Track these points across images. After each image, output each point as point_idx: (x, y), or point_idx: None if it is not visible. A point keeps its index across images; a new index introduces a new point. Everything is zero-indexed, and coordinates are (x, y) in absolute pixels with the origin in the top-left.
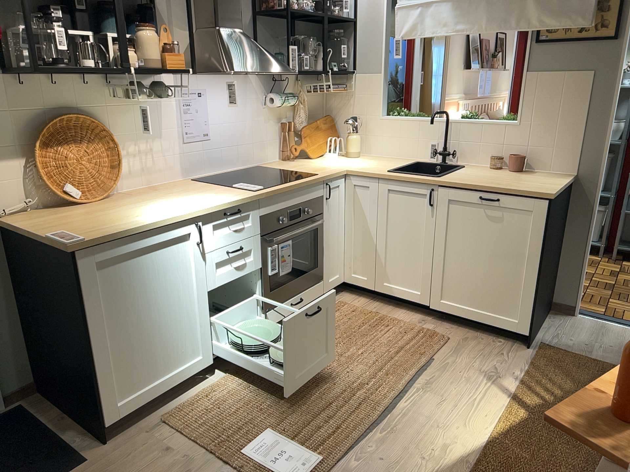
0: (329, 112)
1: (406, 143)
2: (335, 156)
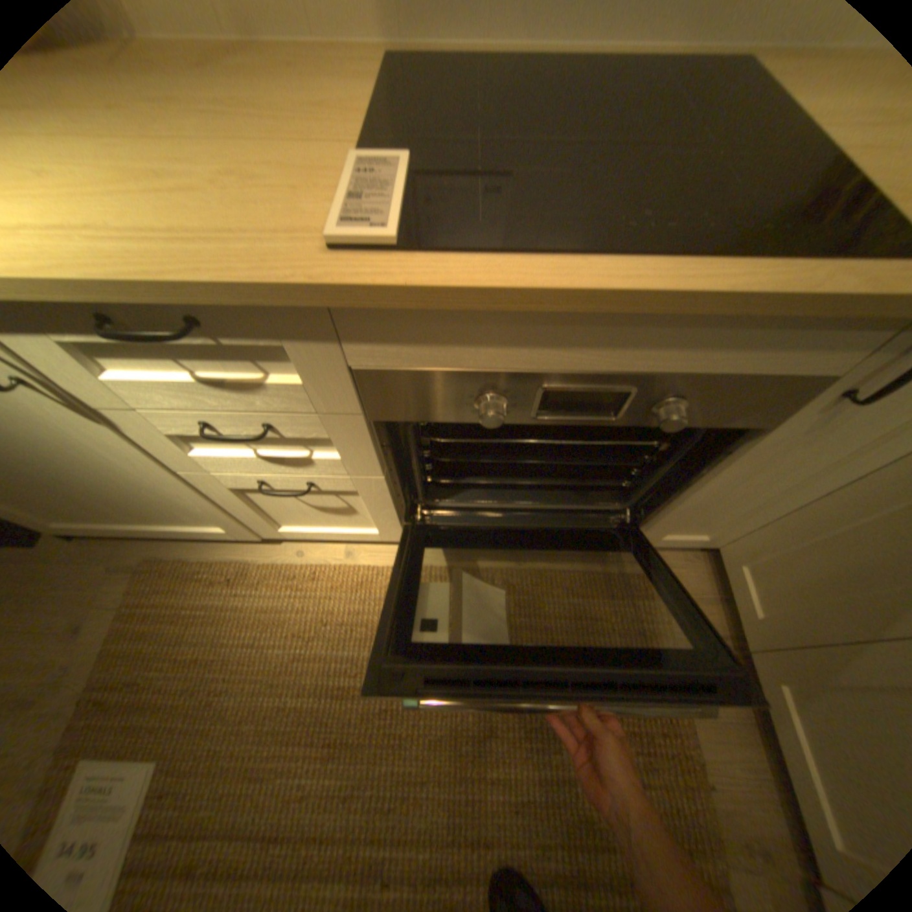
0: None
1: None
2: None
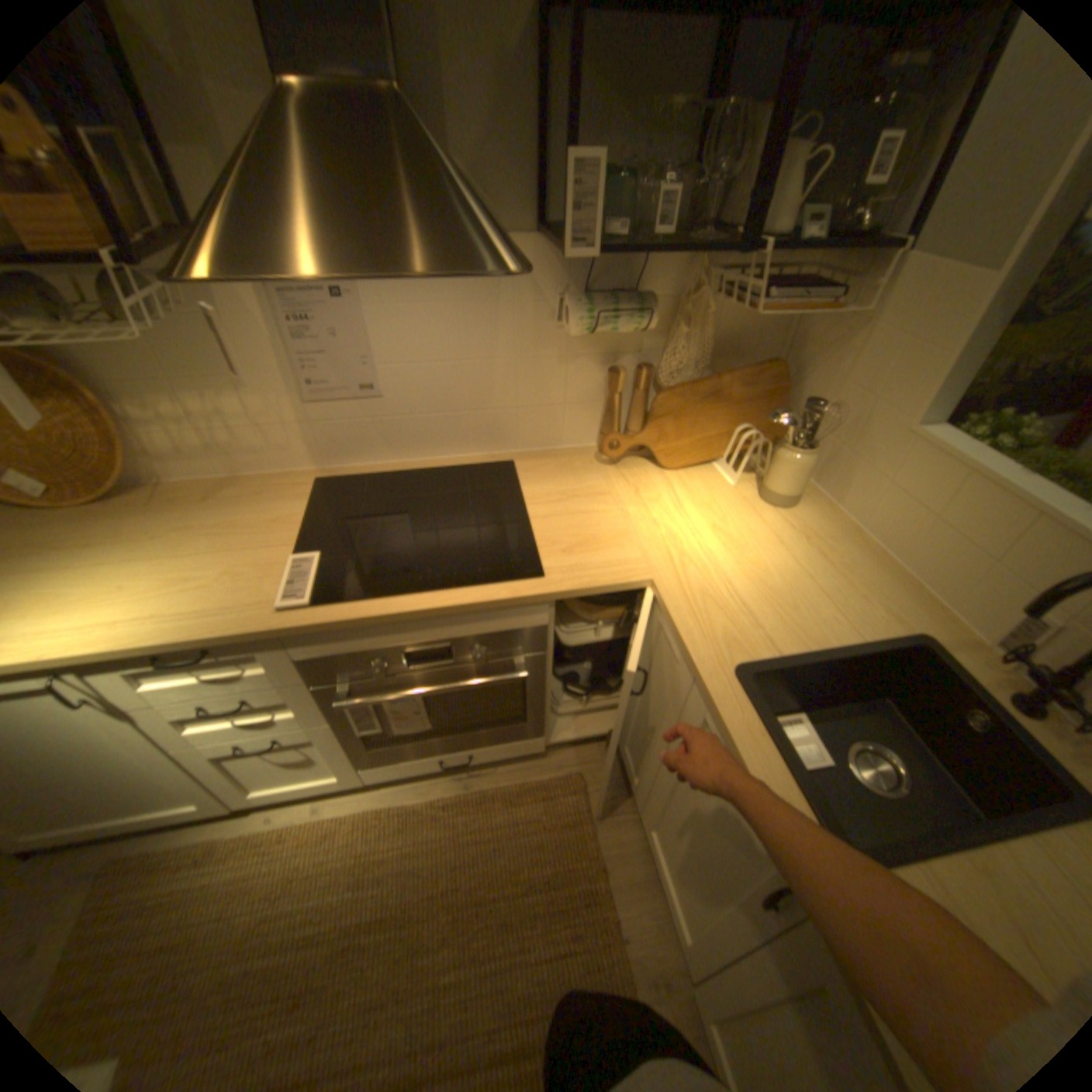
0: (797, 345)
1: (944, 543)
2: (735, 474)
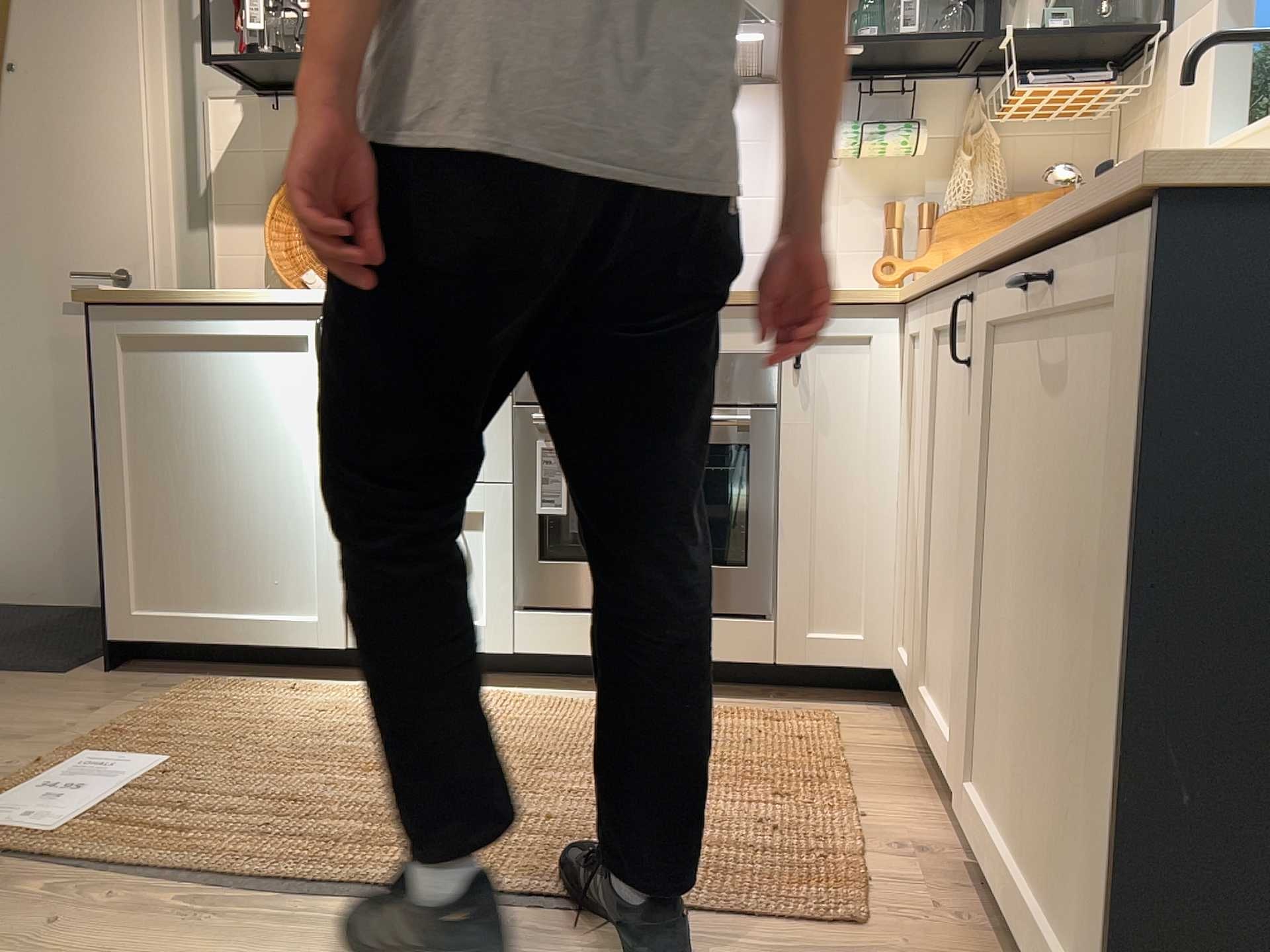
0: None
1: None
2: None
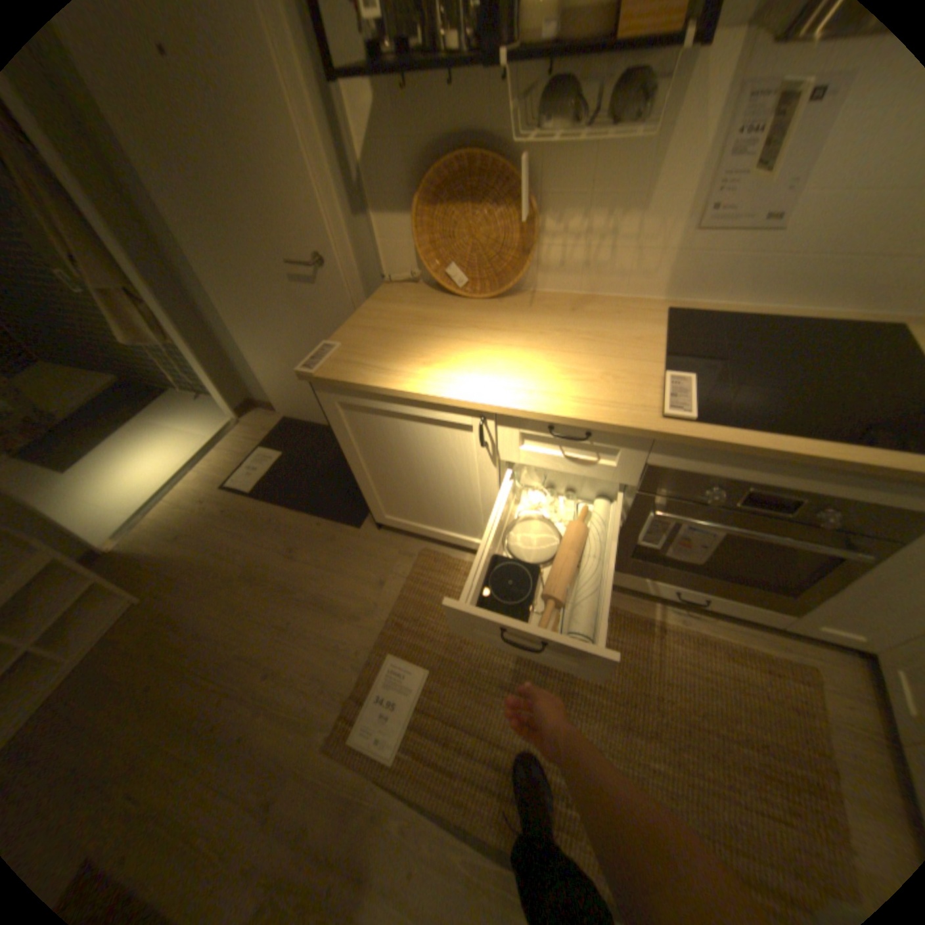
0: None
1: None
2: None
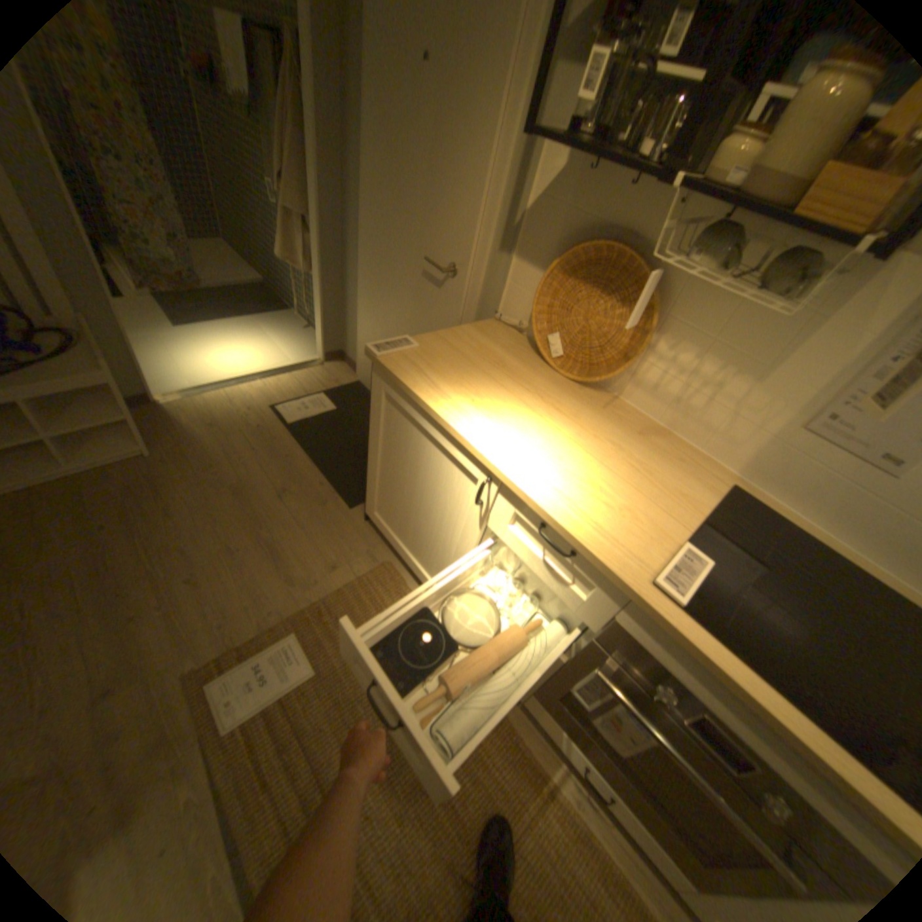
0: None
1: None
2: None
